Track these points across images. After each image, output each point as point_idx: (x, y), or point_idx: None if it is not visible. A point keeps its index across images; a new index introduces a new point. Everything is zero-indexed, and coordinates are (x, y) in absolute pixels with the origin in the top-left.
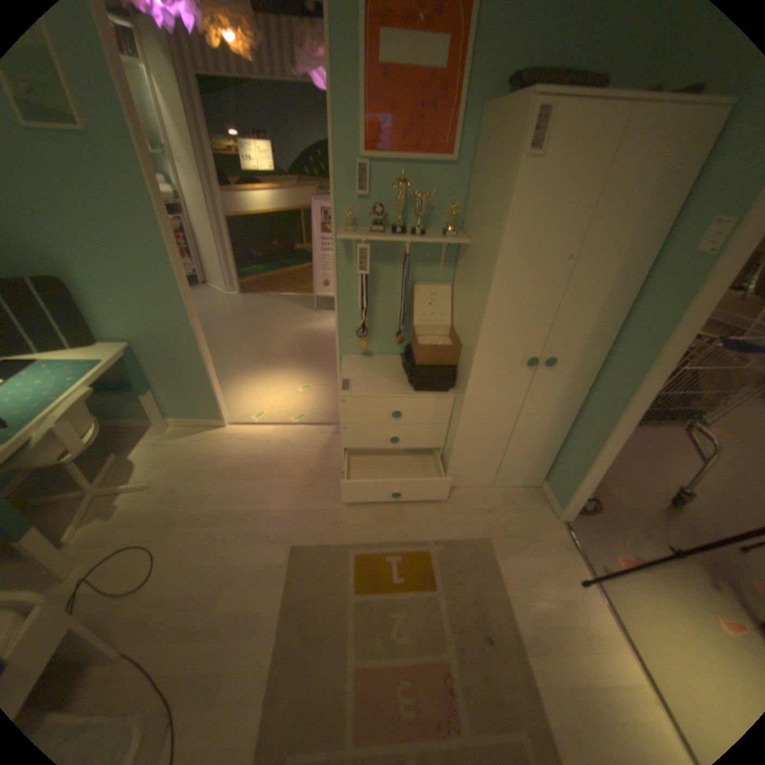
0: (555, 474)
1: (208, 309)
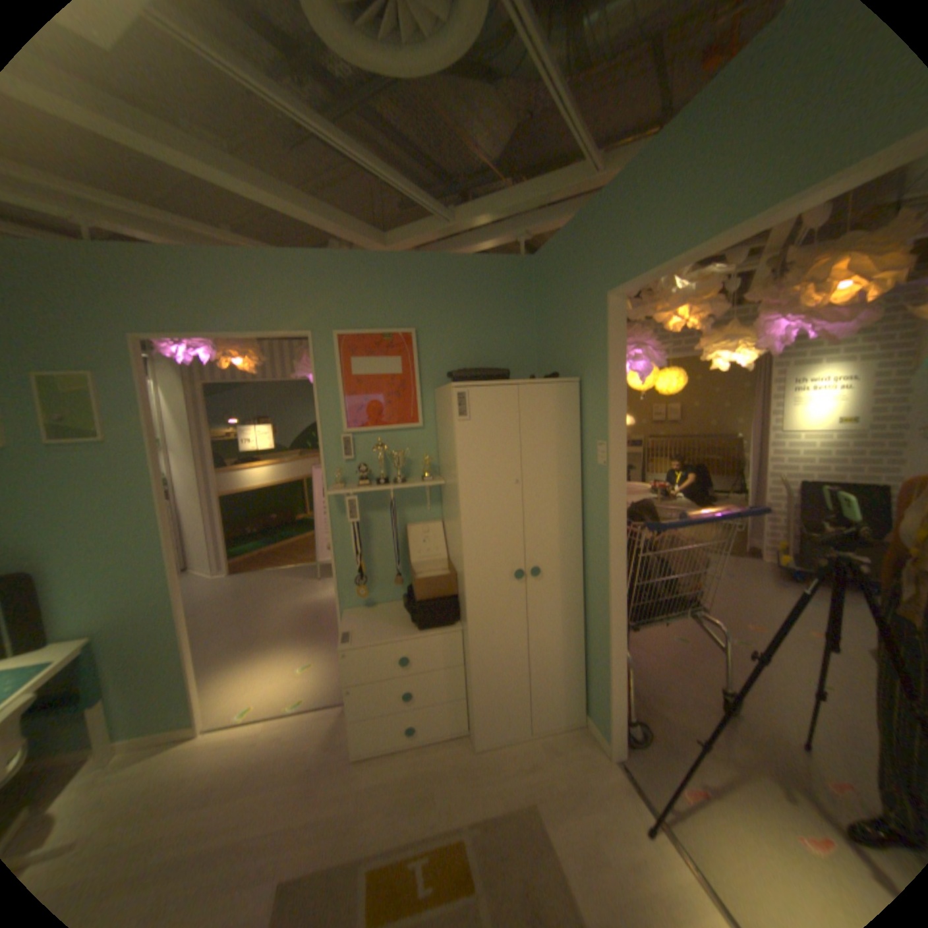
0: (592, 702)
1: (187, 598)
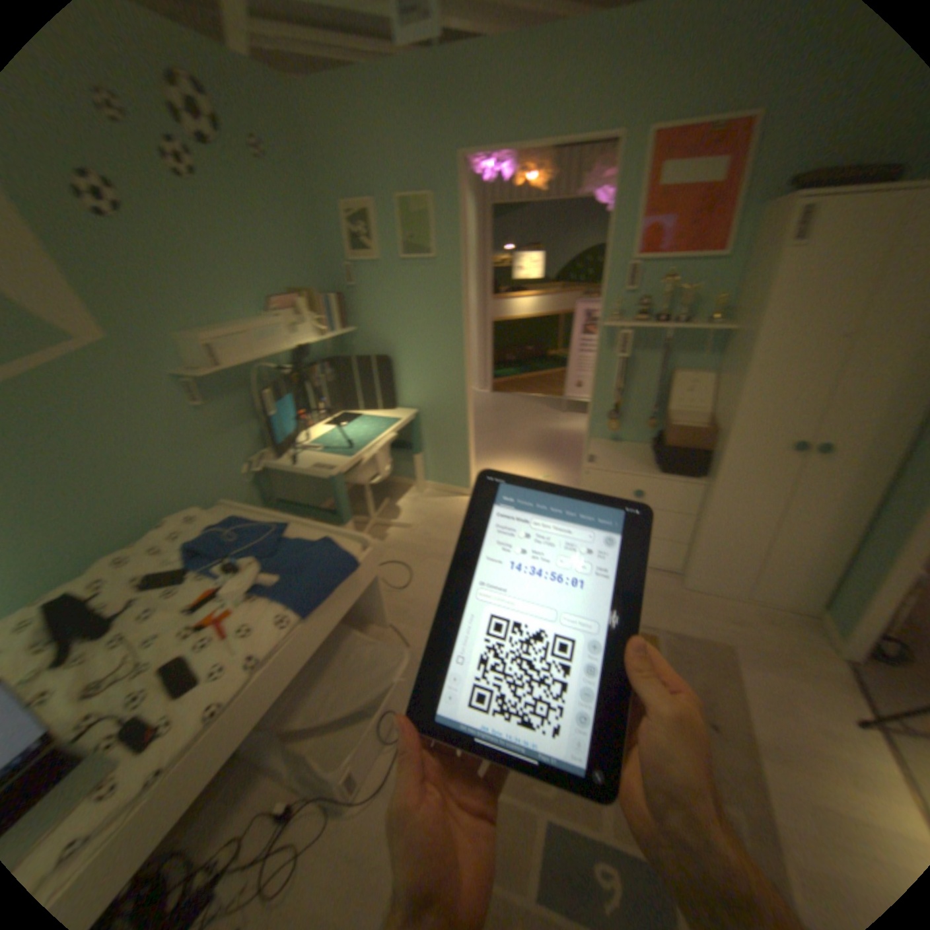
0: (838, 600)
1: None
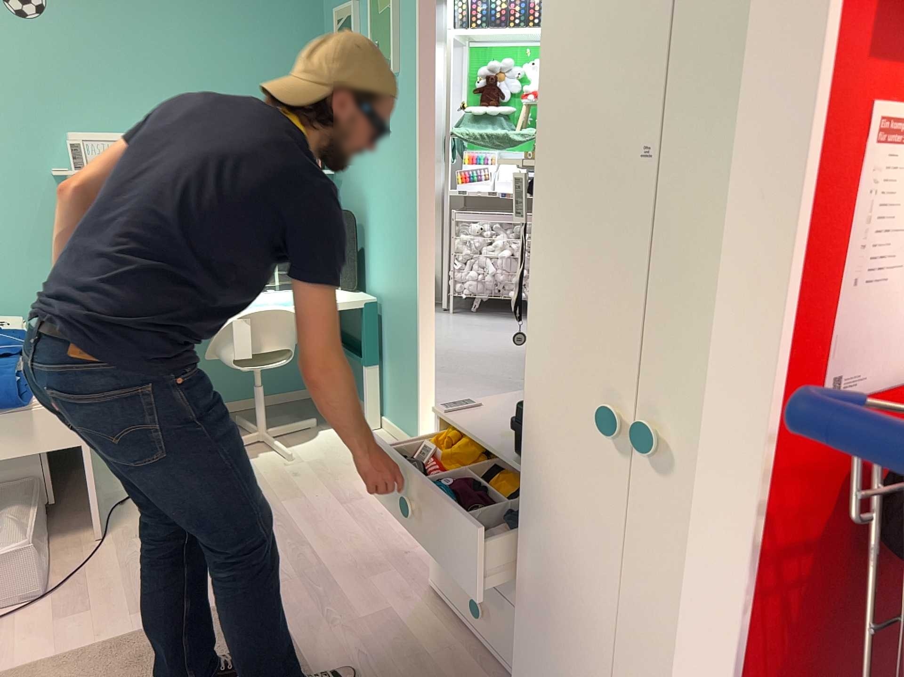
0: None
1: None
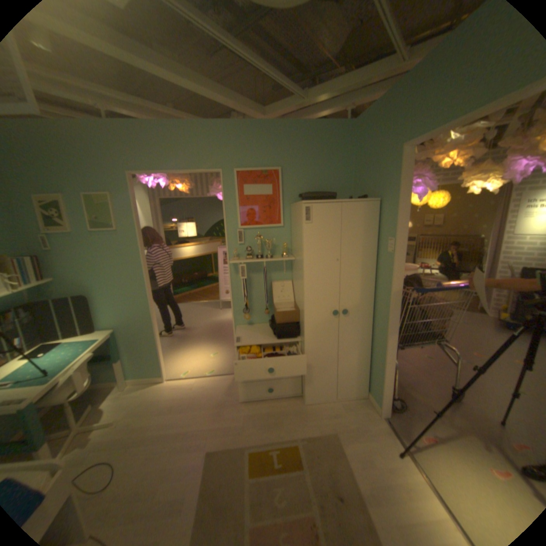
0: (372, 386)
1: None
